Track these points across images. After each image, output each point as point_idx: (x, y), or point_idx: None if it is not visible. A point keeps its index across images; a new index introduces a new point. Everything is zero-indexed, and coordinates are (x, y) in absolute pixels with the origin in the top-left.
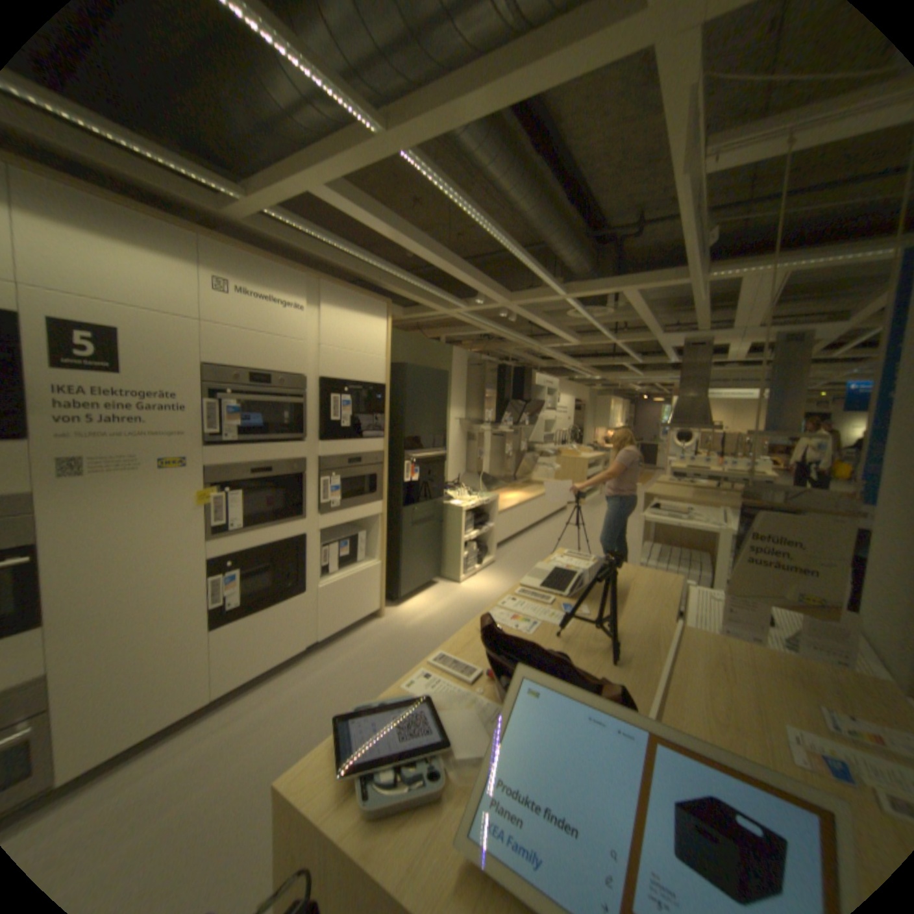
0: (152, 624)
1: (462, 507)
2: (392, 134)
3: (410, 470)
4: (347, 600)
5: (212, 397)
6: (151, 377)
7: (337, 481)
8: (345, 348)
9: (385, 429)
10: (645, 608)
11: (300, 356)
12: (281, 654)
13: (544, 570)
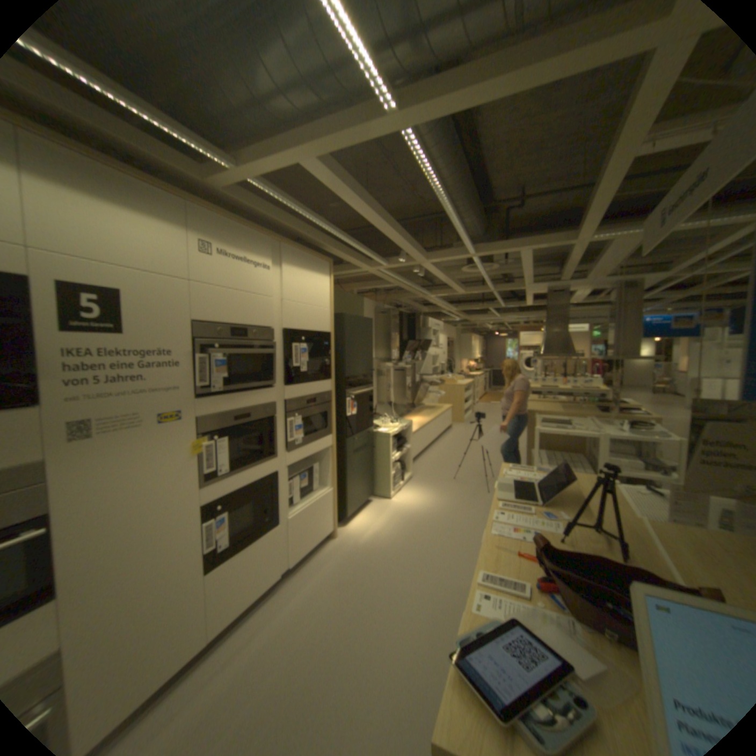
0: (154, 576)
1: (389, 434)
2: (403, 113)
3: (350, 405)
4: (309, 526)
5: (199, 351)
6: (148, 334)
7: (298, 420)
8: (300, 301)
9: (331, 371)
10: (604, 507)
11: (268, 309)
12: (261, 585)
13: (503, 483)
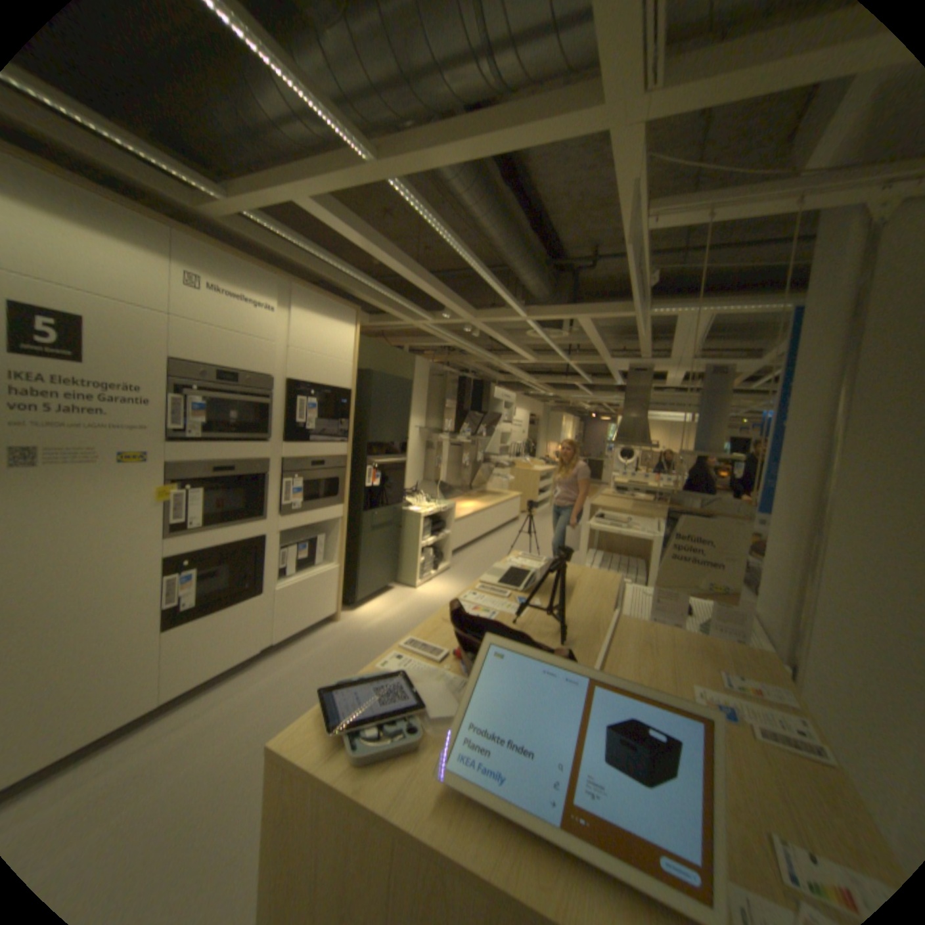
0: (101, 623)
1: (421, 514)
2: (382, 164)
3: (372, 475)
4: (304, 603)
5: (176, 393)
6: (114, 368)
7: (299, 483)
8: (313, 351)
9: (349, 433)
10: (588, 600)
11: (269, 356)
12: (235, 657)
13: (500, 569)
